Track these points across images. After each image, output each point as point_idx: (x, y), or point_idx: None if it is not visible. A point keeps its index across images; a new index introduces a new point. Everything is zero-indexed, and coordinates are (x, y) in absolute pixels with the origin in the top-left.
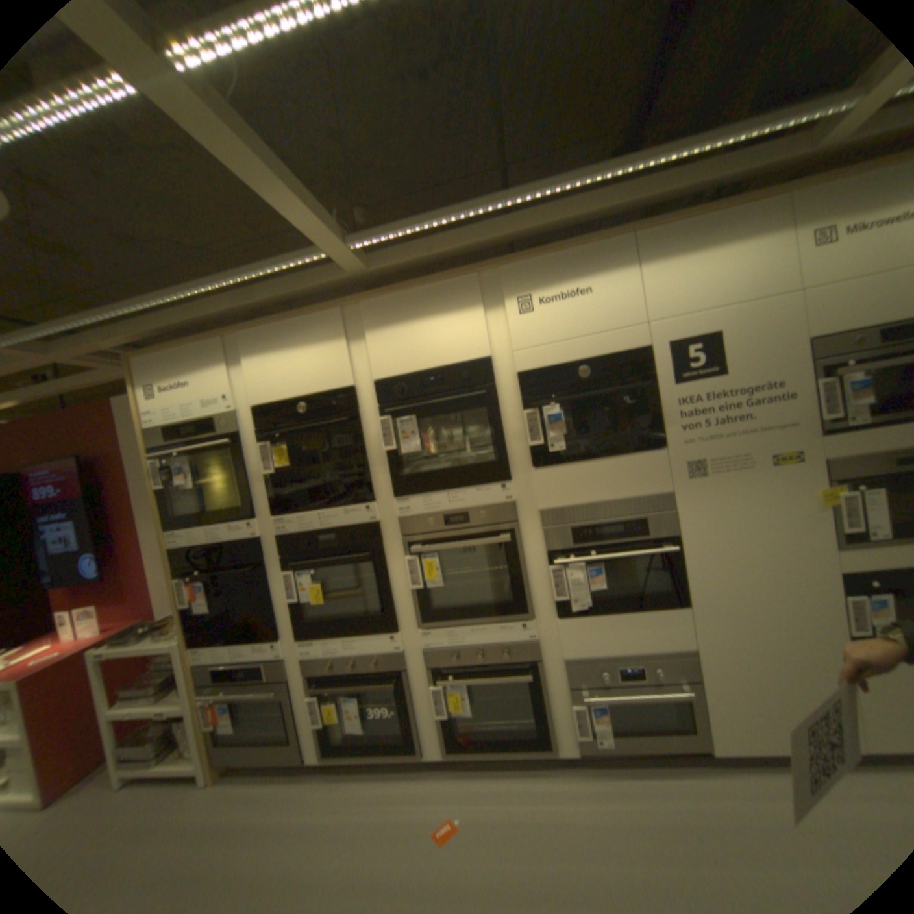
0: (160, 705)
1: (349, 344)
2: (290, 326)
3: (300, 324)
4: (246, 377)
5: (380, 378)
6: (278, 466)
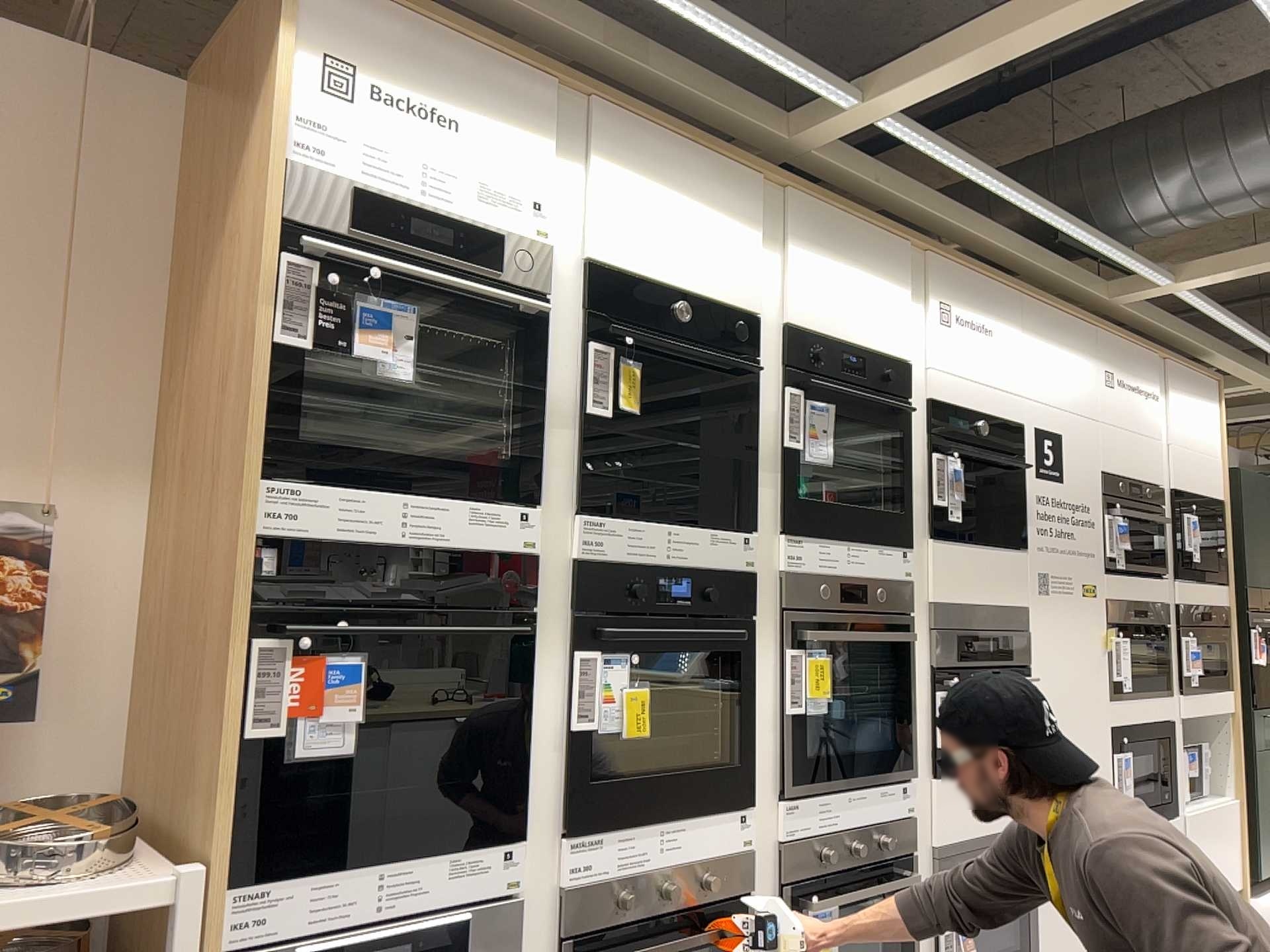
0: None
1: (756, 251)
2: (689, 168)
3: (704, 175)
4: (596, 206)
5: (791, 327)
6: (630, 406)
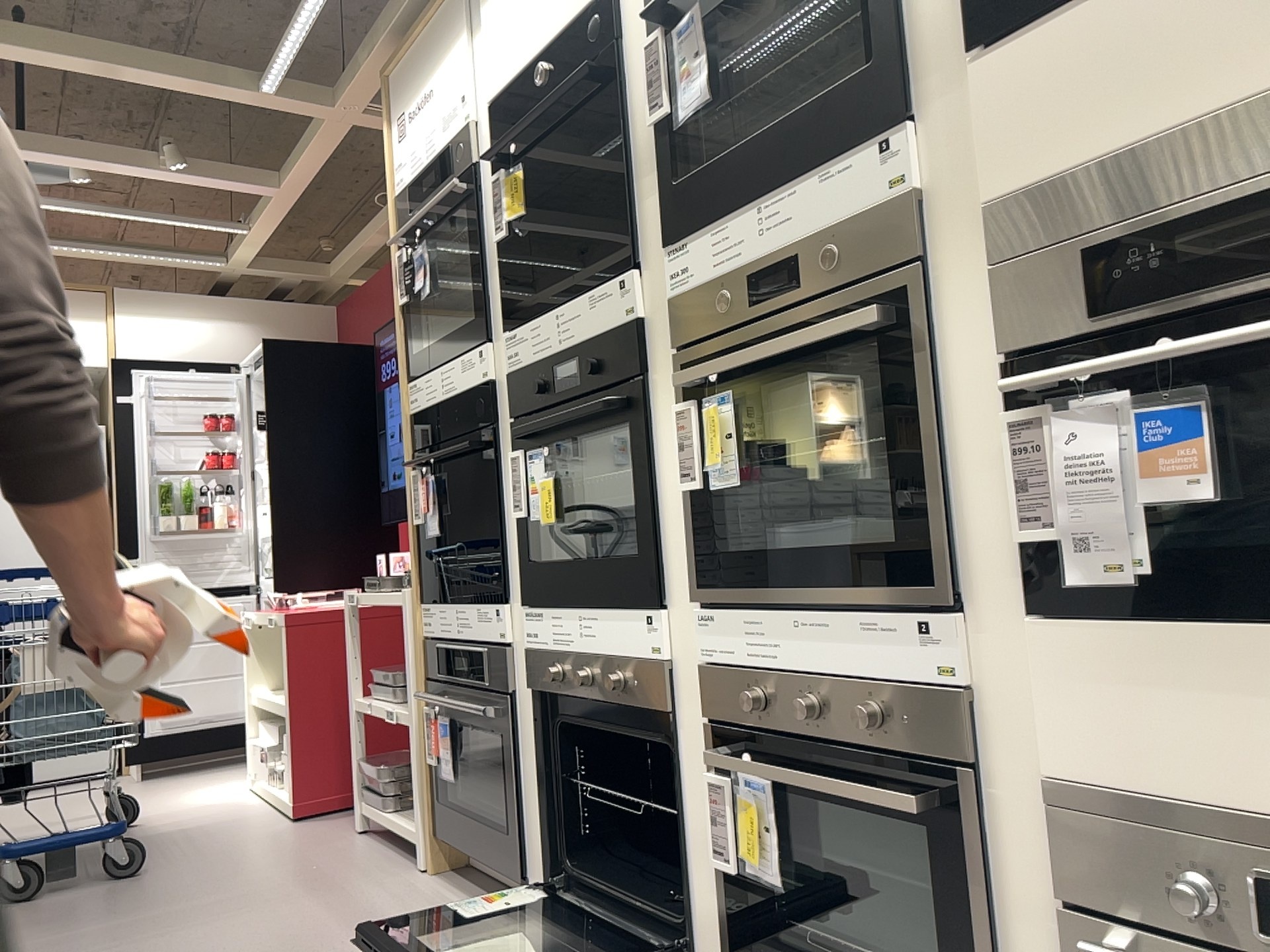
0: (405, 703)
1: None
2: None
3: None
4: (486, 45)
5: None
6: (507, 213)
